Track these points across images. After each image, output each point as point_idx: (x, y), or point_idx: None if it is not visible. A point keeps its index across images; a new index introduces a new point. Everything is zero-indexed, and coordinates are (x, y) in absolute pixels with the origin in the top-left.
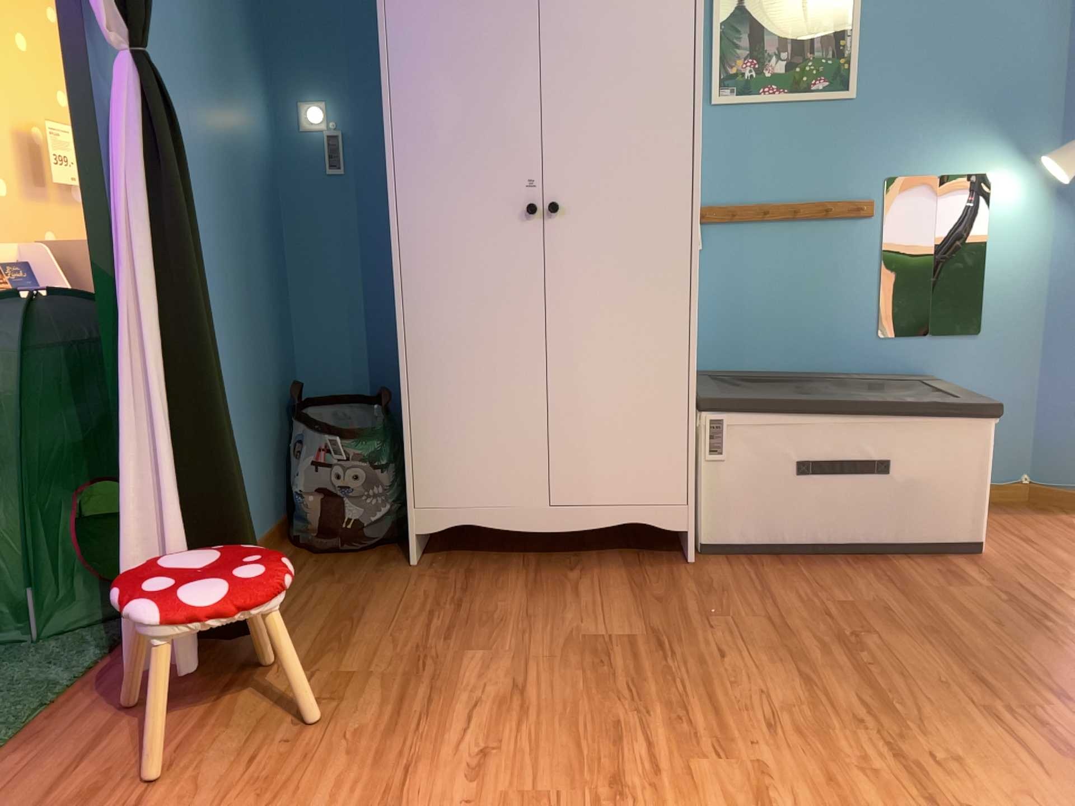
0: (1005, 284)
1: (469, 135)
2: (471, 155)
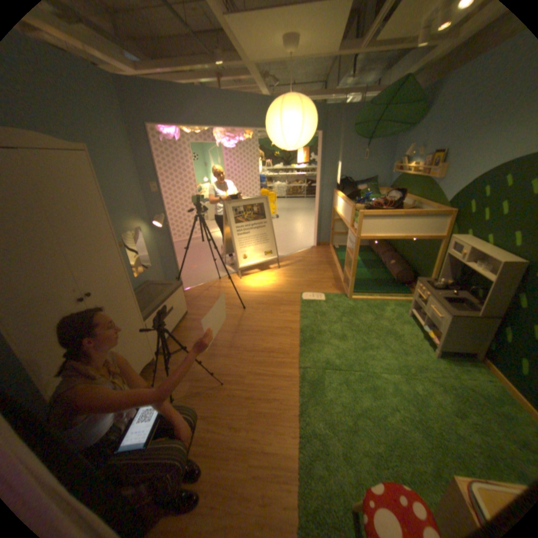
0: (150, 252)
1: (37, 286)
2: (41, 294)
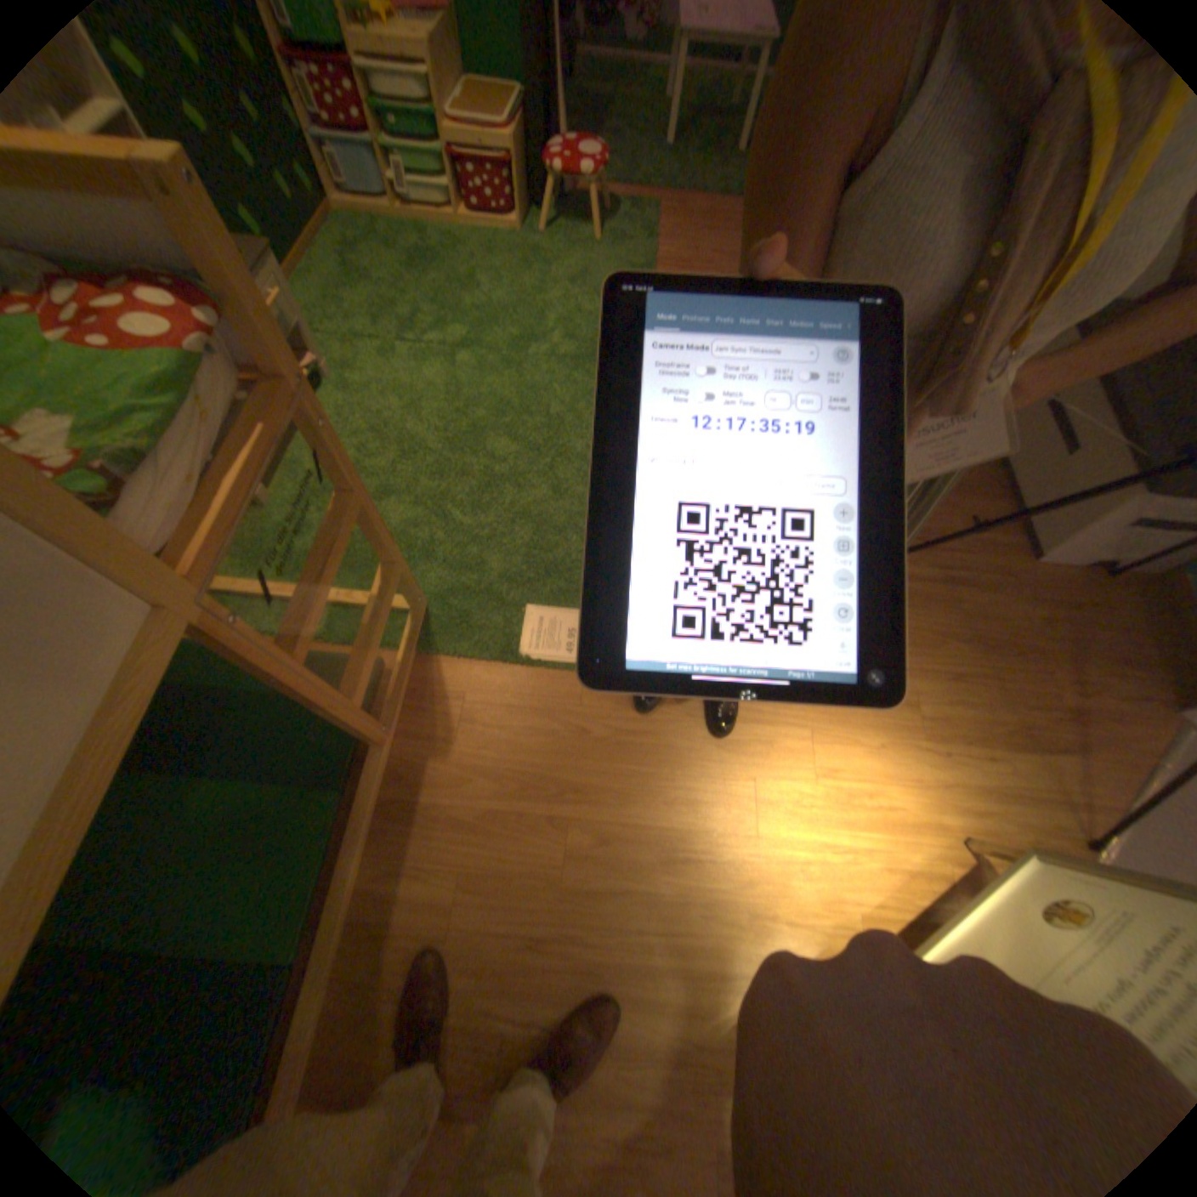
0: None
1: None
2: None
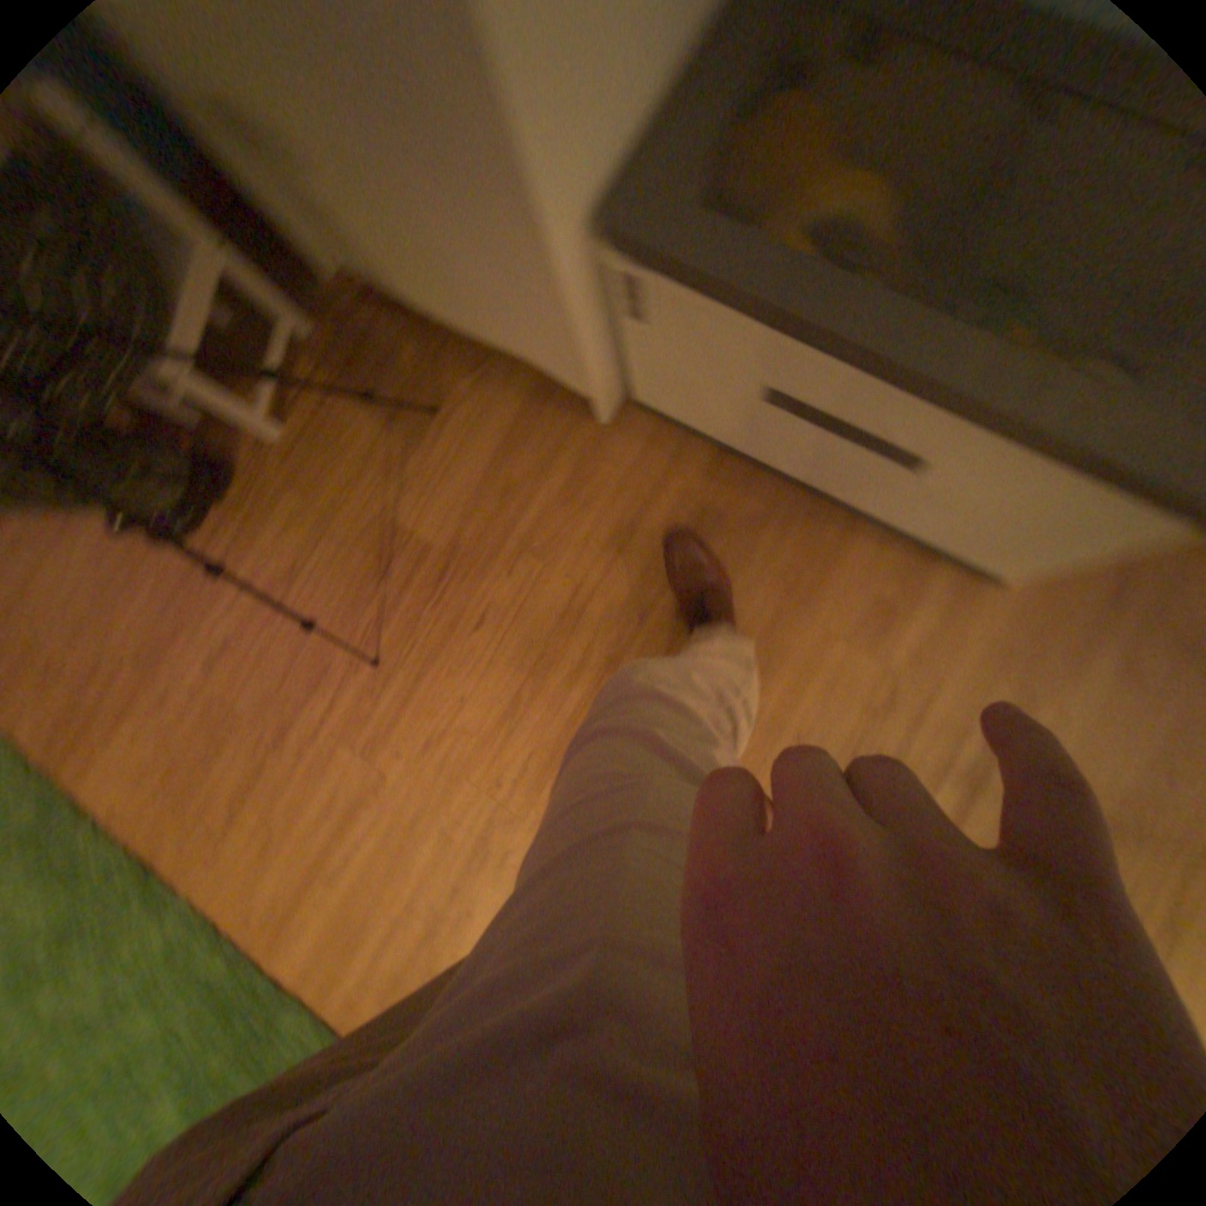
0: None
1: None
2: None
